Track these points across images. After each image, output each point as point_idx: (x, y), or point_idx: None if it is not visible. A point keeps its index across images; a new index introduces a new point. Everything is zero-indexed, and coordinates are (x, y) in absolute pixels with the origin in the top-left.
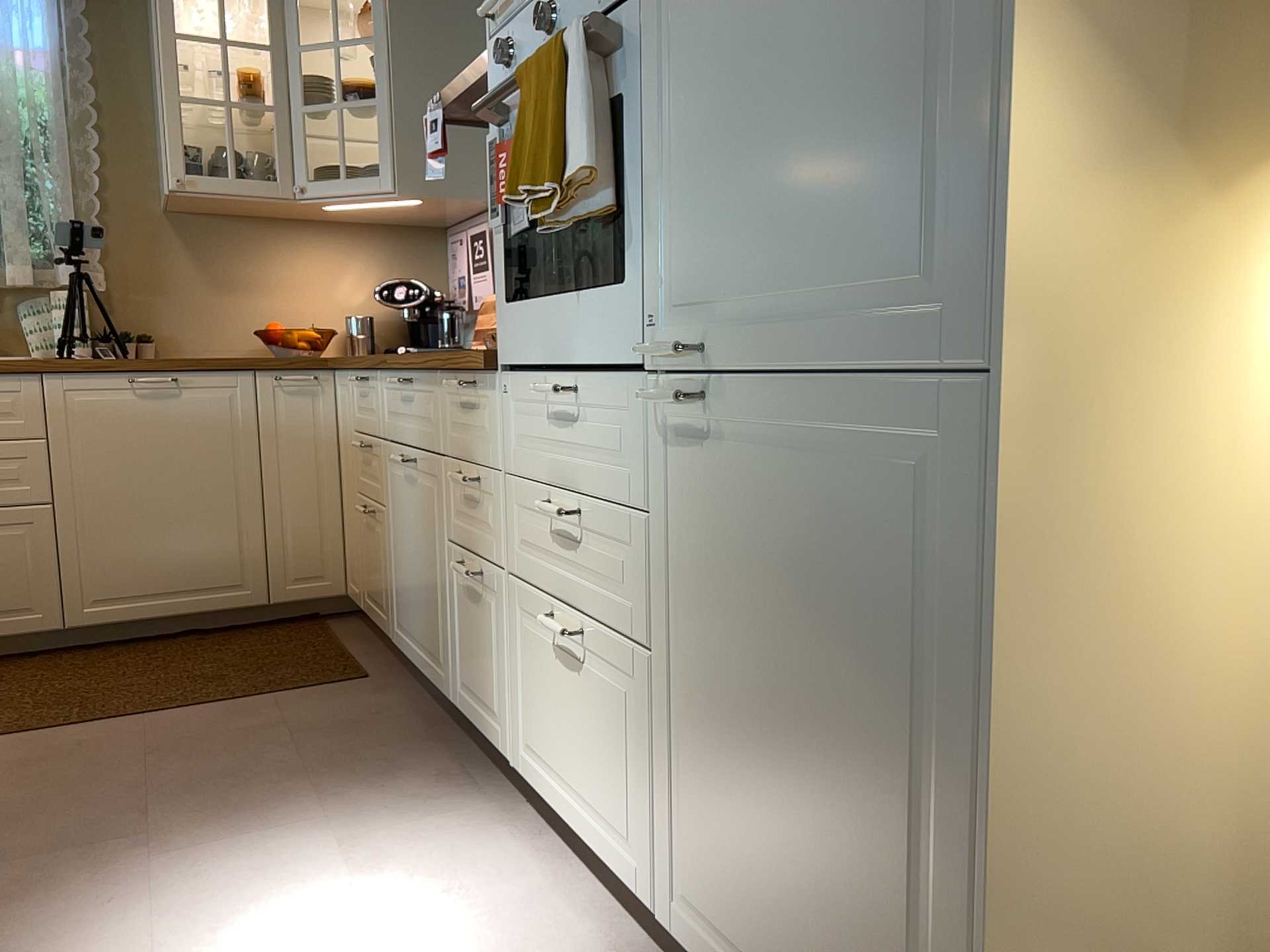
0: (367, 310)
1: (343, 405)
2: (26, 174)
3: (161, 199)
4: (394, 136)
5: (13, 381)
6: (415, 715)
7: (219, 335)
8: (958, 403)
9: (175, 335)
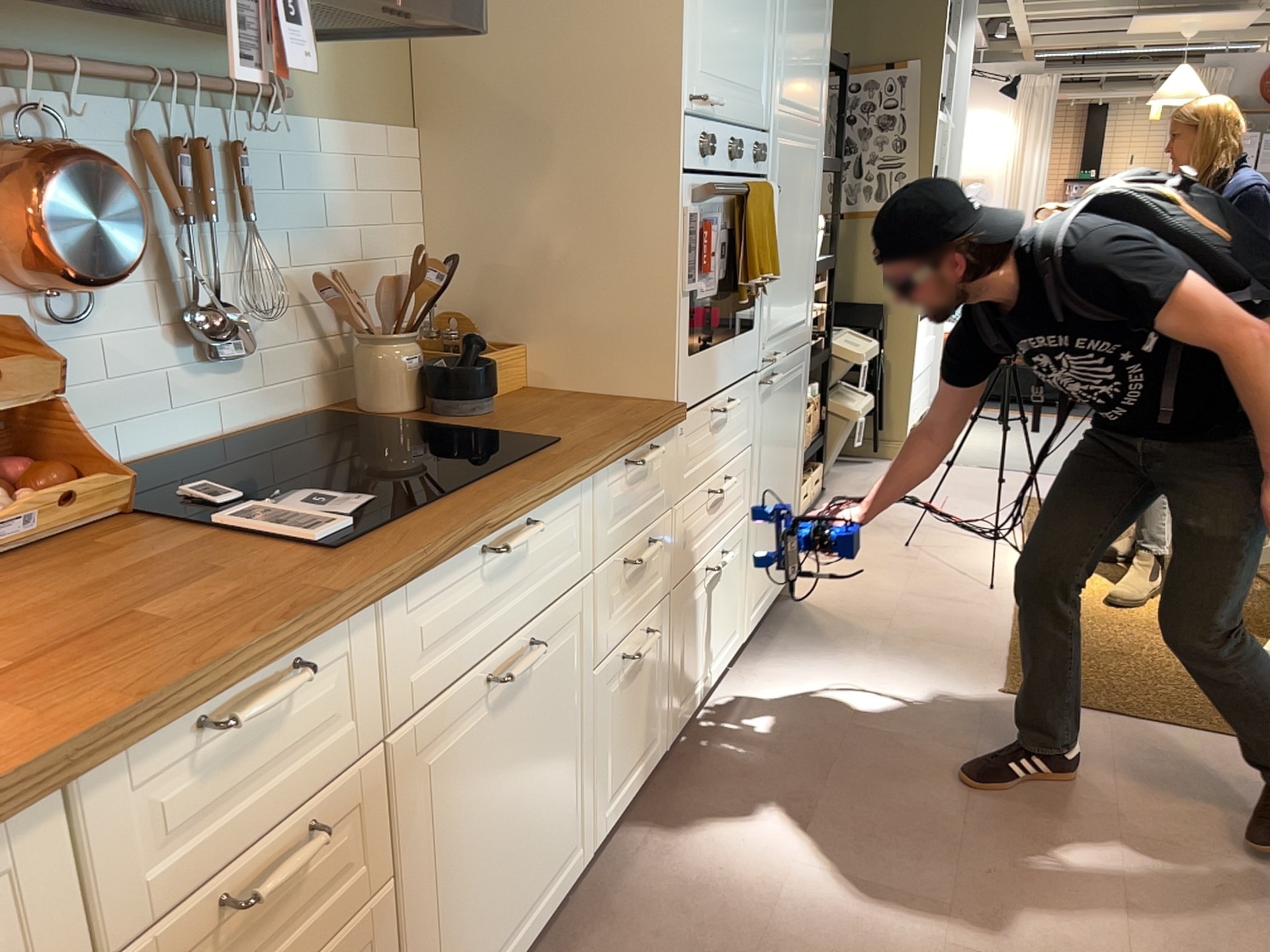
0: None
1: None
2: None
3: None
4: None
5: None
6: None
7: None
8: (803, 351)
9: None
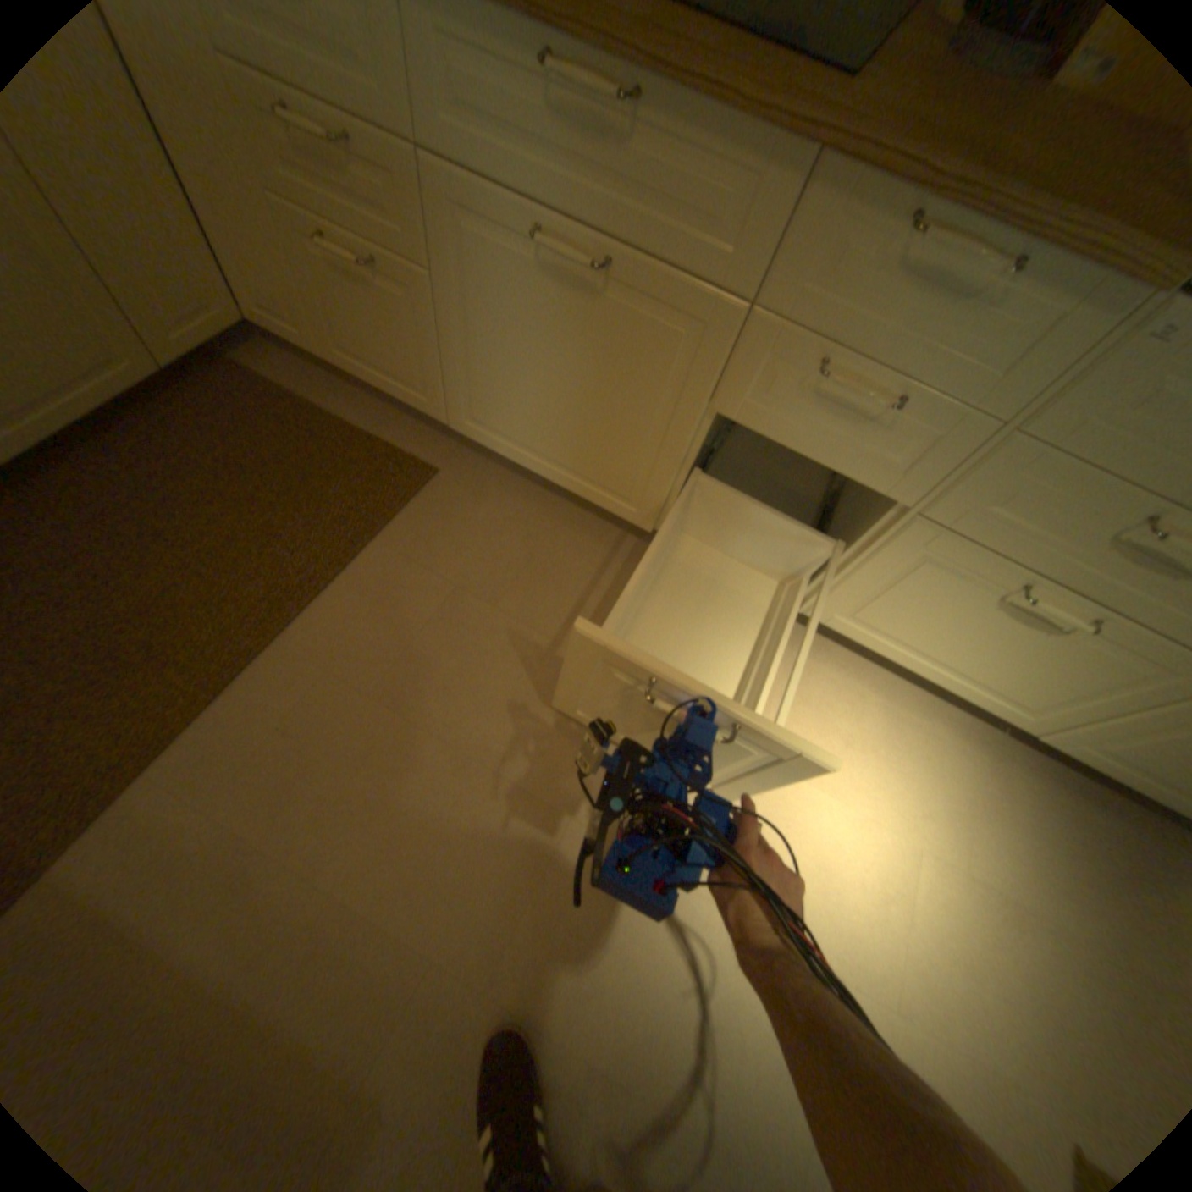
0: None
1: None
2: None
3: None
4: None
5: None
6: (555, 517)
7: None
8: None
9: None
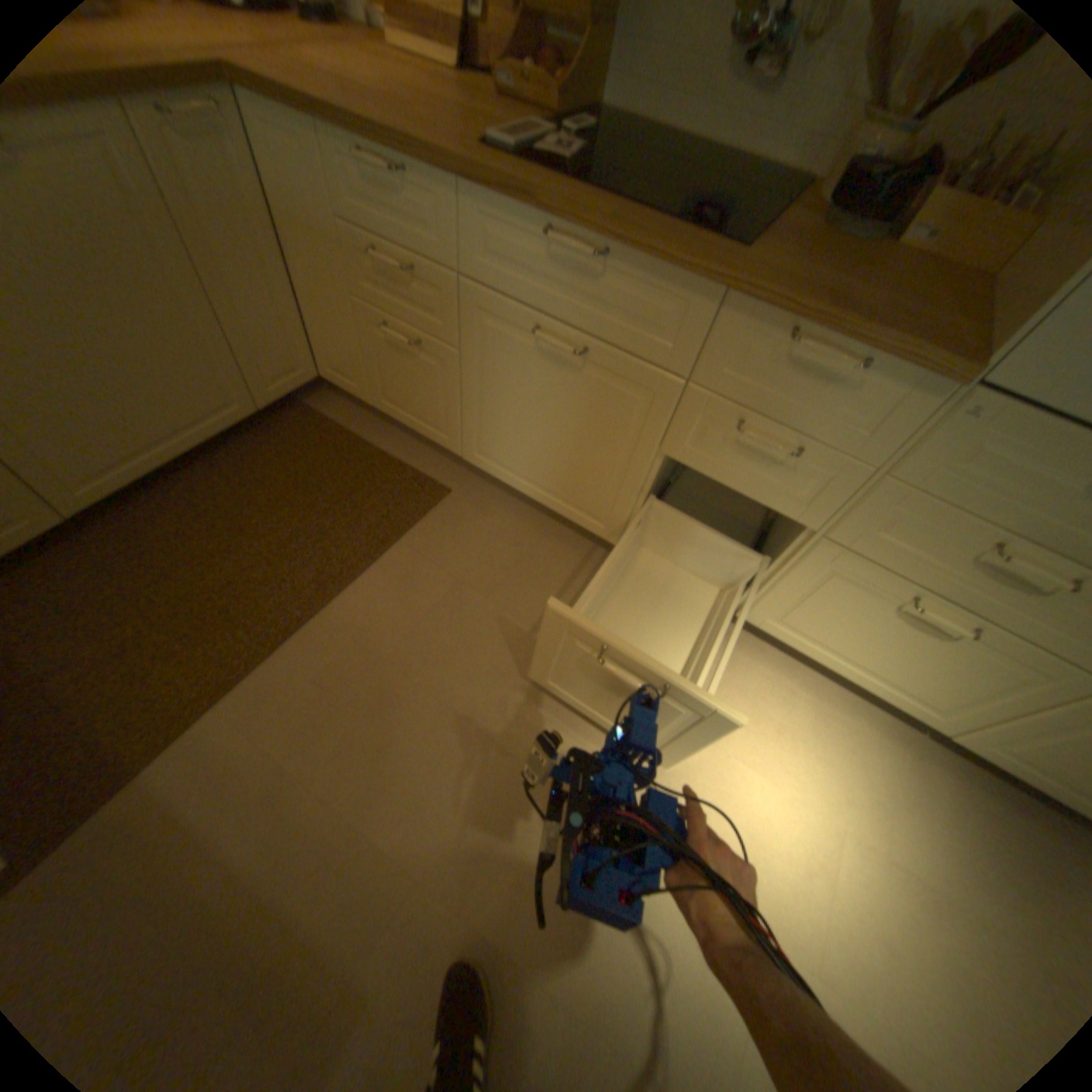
0: None
1: (280, 159)
2: None
3: None
4: None
5: None
6: (540, 530)
7: None
8: None
9: None
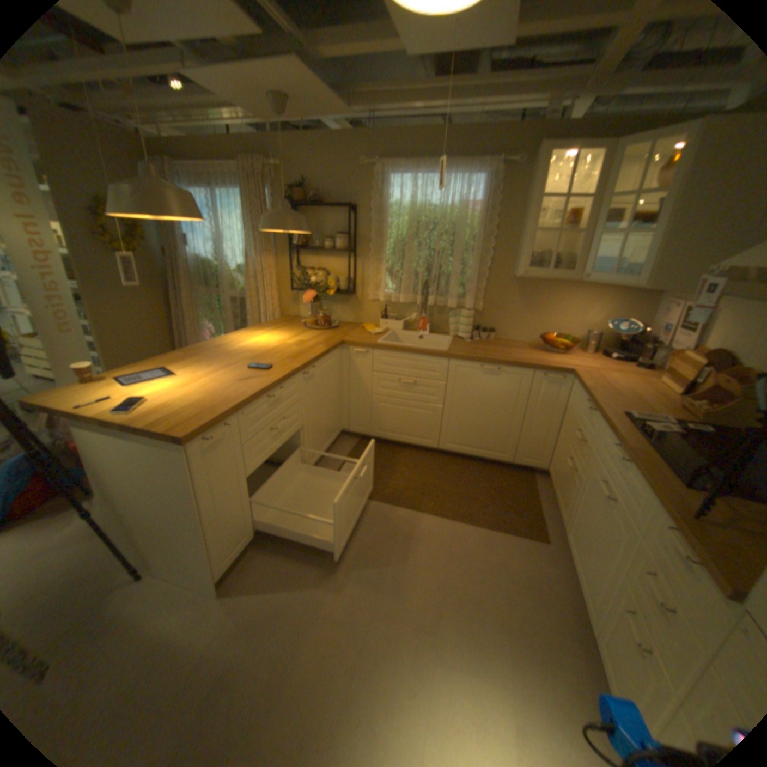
0: (601, 327)
1: (576, 397)
2: (463, 259)
3: (514, 268)
4: (661, 253)
5: (439, 360)
6: (571, 600)
7: (524, 331)
8: None
9: (505, 329)
